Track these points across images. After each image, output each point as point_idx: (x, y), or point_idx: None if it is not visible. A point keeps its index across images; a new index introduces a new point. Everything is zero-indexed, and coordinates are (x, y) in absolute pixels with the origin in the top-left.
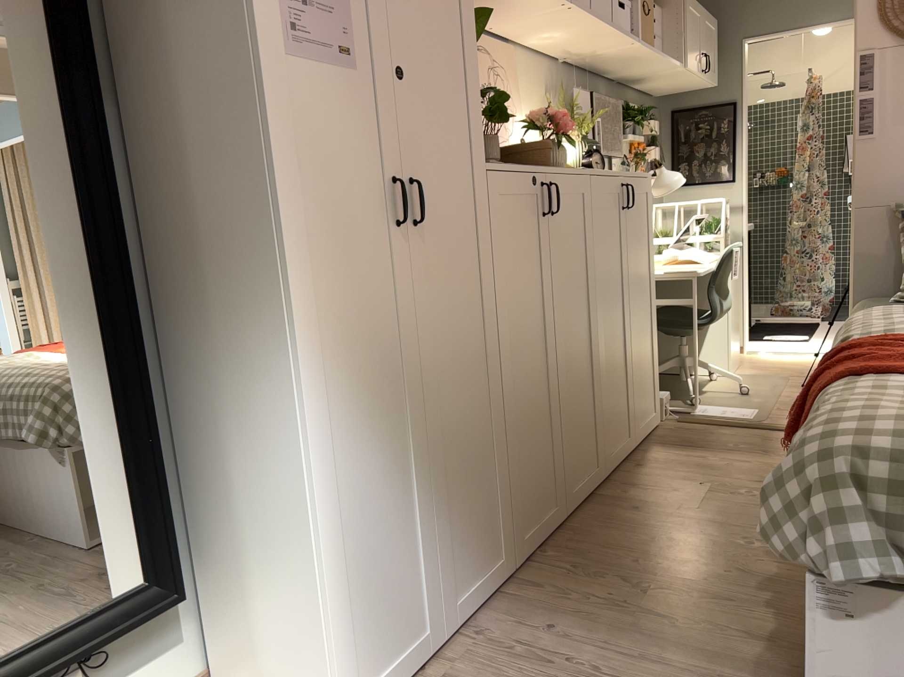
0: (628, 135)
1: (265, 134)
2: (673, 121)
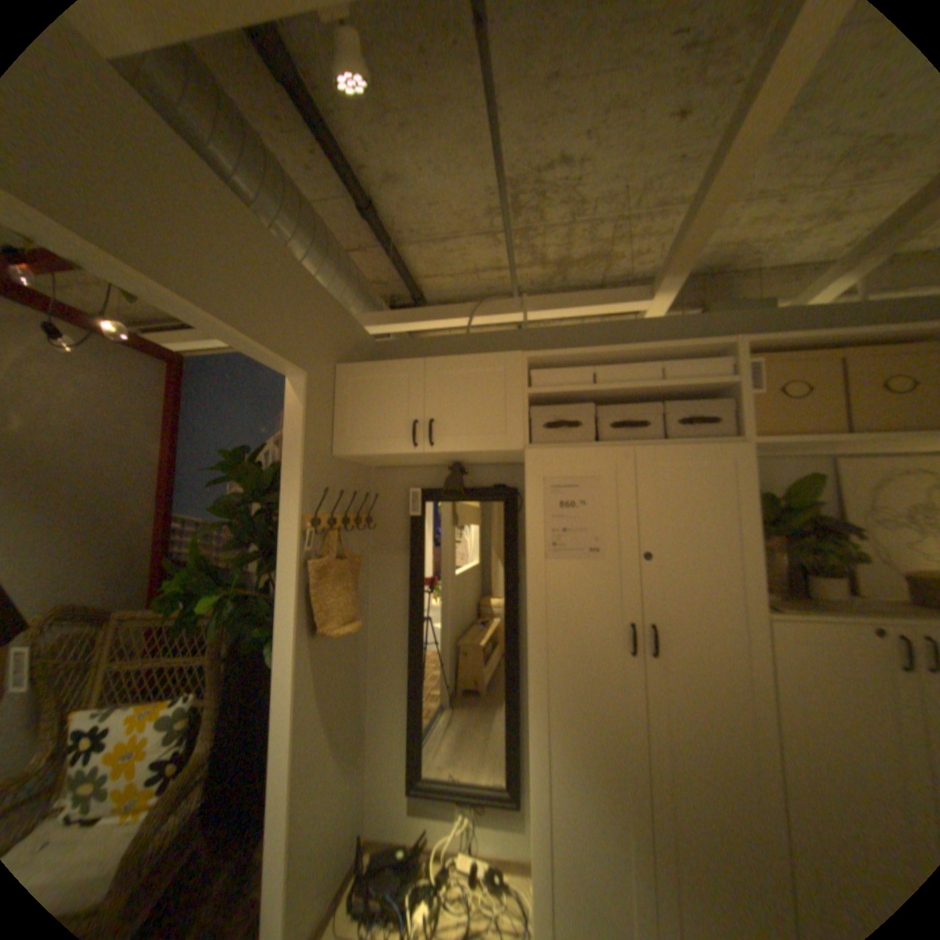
0: None
1: (527, 601)
2: None
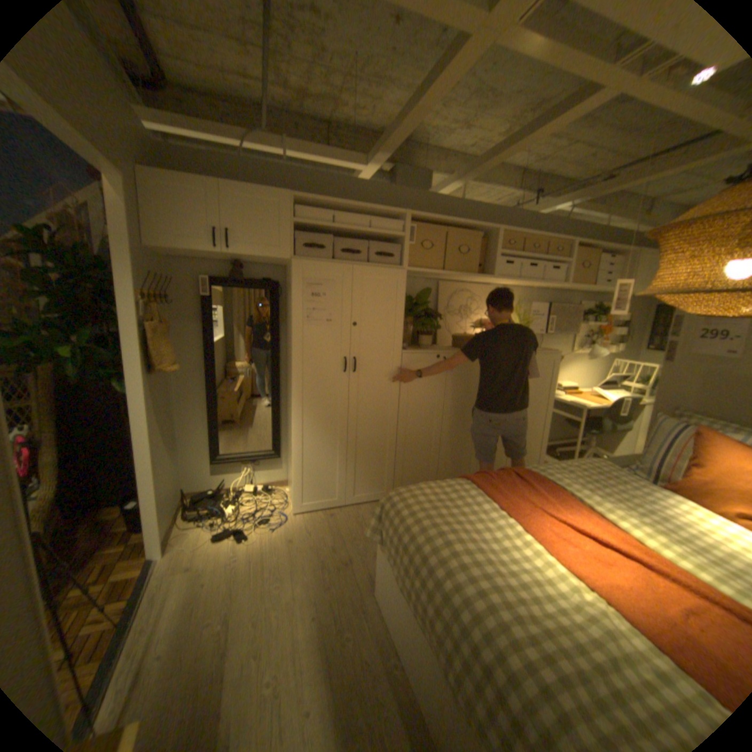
0: (597, 321)
1: (293, 348)
2: (657, 311)
